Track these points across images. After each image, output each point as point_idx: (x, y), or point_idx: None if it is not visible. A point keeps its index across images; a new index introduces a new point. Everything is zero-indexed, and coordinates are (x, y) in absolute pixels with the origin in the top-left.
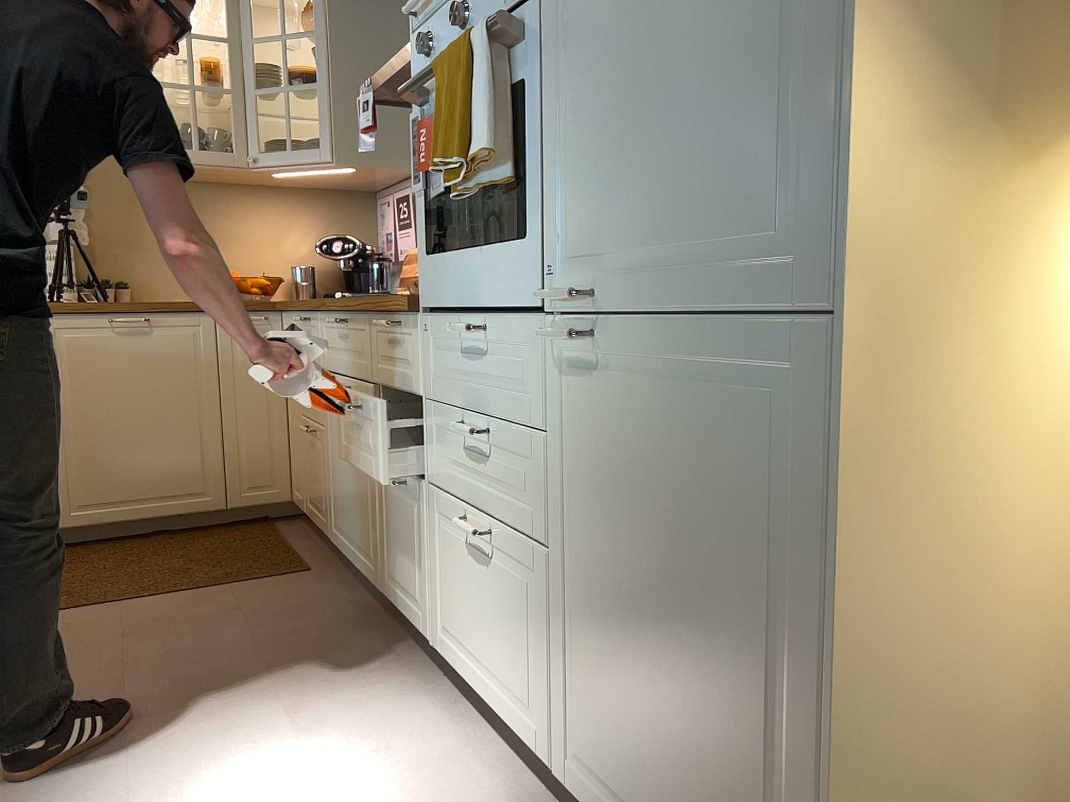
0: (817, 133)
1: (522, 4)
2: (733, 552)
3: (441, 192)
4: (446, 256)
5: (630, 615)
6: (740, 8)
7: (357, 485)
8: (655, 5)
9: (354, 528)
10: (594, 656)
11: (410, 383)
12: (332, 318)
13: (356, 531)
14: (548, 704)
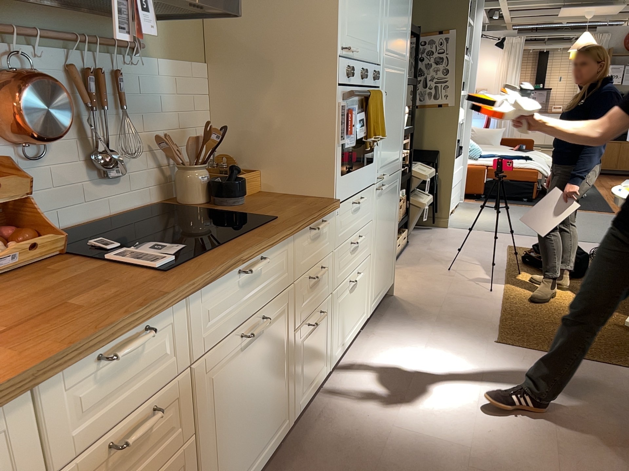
0: (401, 141)
1: (375, 87)
2: (392, 214)
3: (350, 145)
4: (348, 174)
5: (382, 246)
6: (398, 117)
7: (267, 391)
8: (393, 109)
9: (259, 440)
10: (377, 267)
11: (326, 250)
12: (258, 265)
13: (262, 435)
14: (367, 300)
